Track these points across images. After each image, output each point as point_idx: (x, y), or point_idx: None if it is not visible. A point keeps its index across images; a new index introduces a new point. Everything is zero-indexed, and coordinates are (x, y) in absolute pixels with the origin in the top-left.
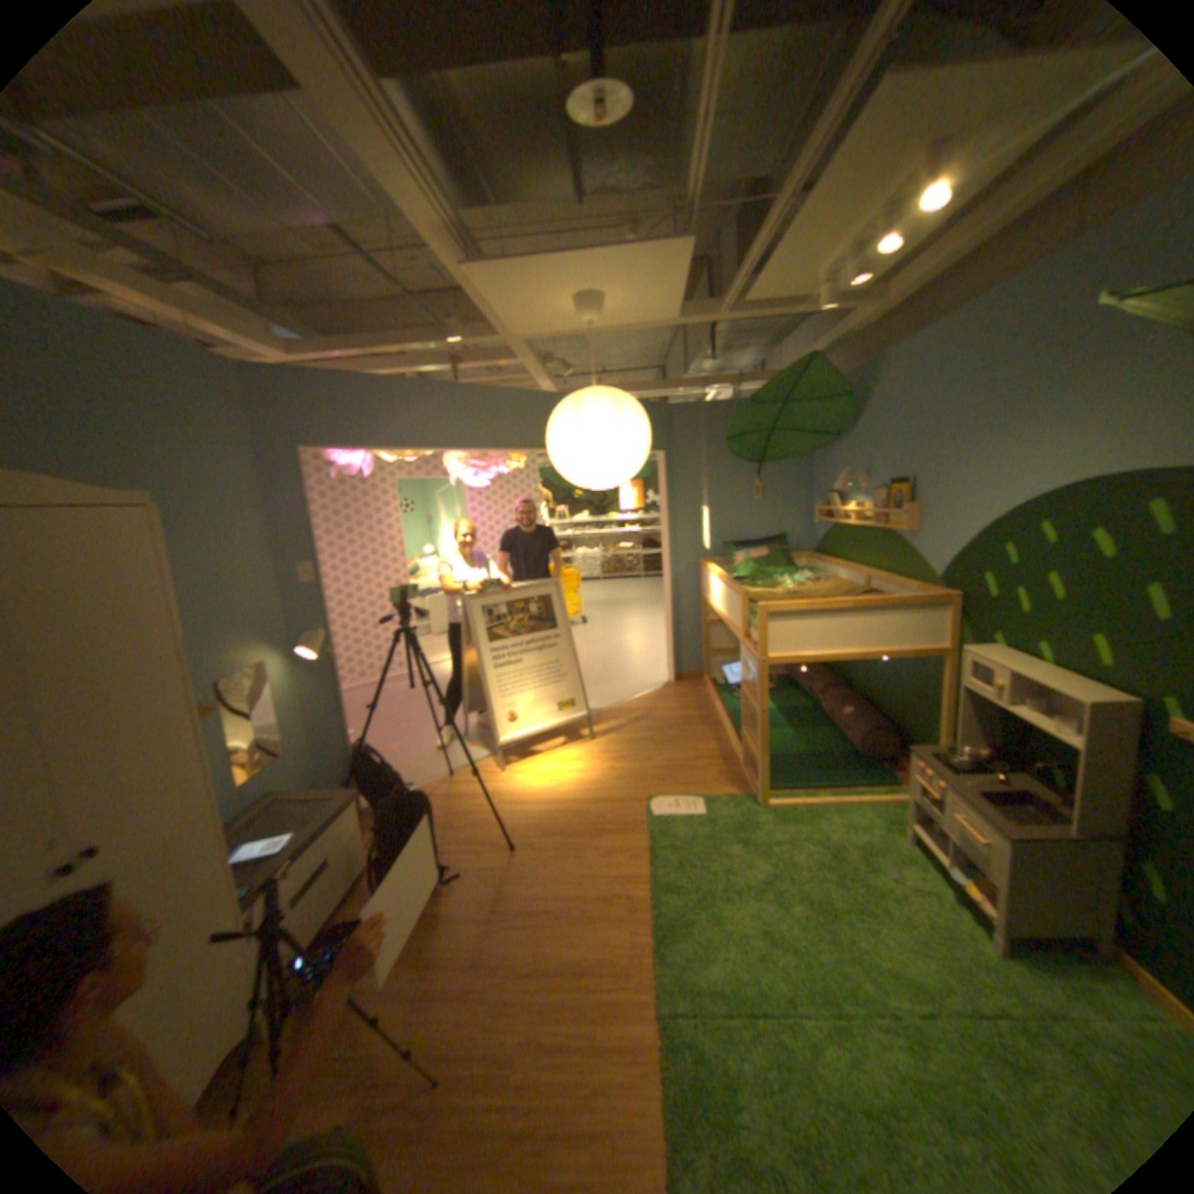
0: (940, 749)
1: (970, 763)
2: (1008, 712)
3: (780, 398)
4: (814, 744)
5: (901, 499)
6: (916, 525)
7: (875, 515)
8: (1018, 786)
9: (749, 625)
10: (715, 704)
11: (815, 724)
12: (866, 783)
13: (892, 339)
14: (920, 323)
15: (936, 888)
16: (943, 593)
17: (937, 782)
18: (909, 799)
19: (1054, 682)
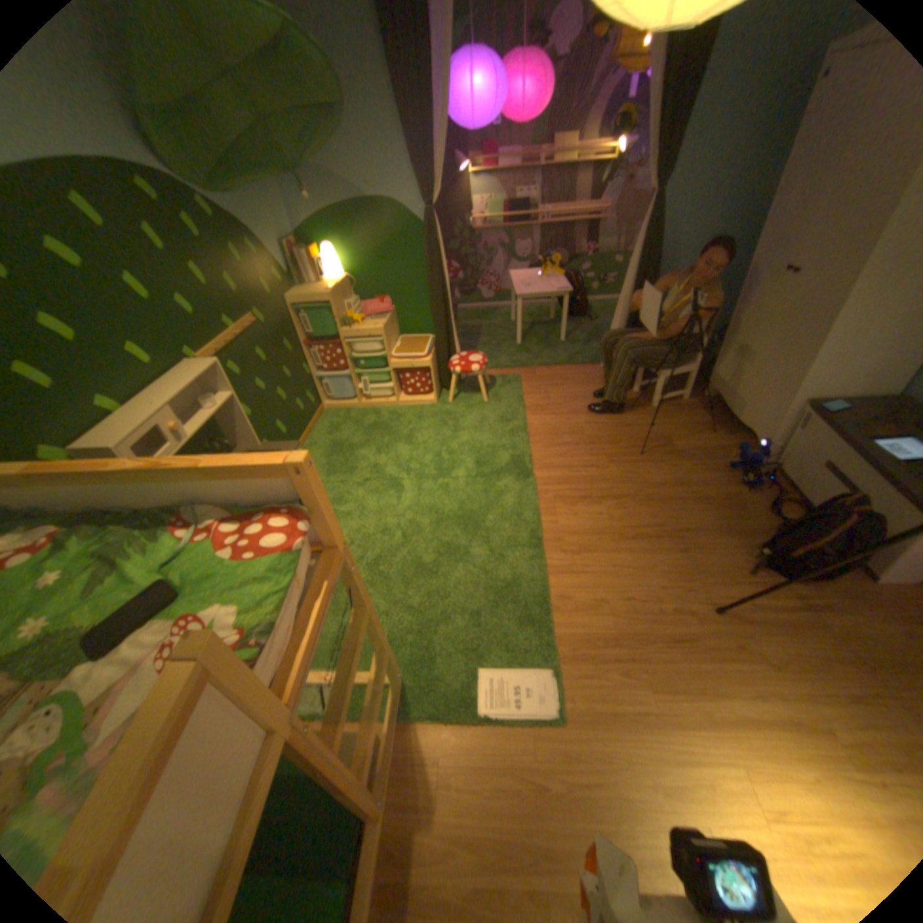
0: None
1: None
2: None
3: None
4: None
5: None
6: None
7: None
8: None
9: (272, 615)
10: None
11: None
12: None
13: None
14: None
15: None
16: None
17: None
18: None
19: (179, 381)
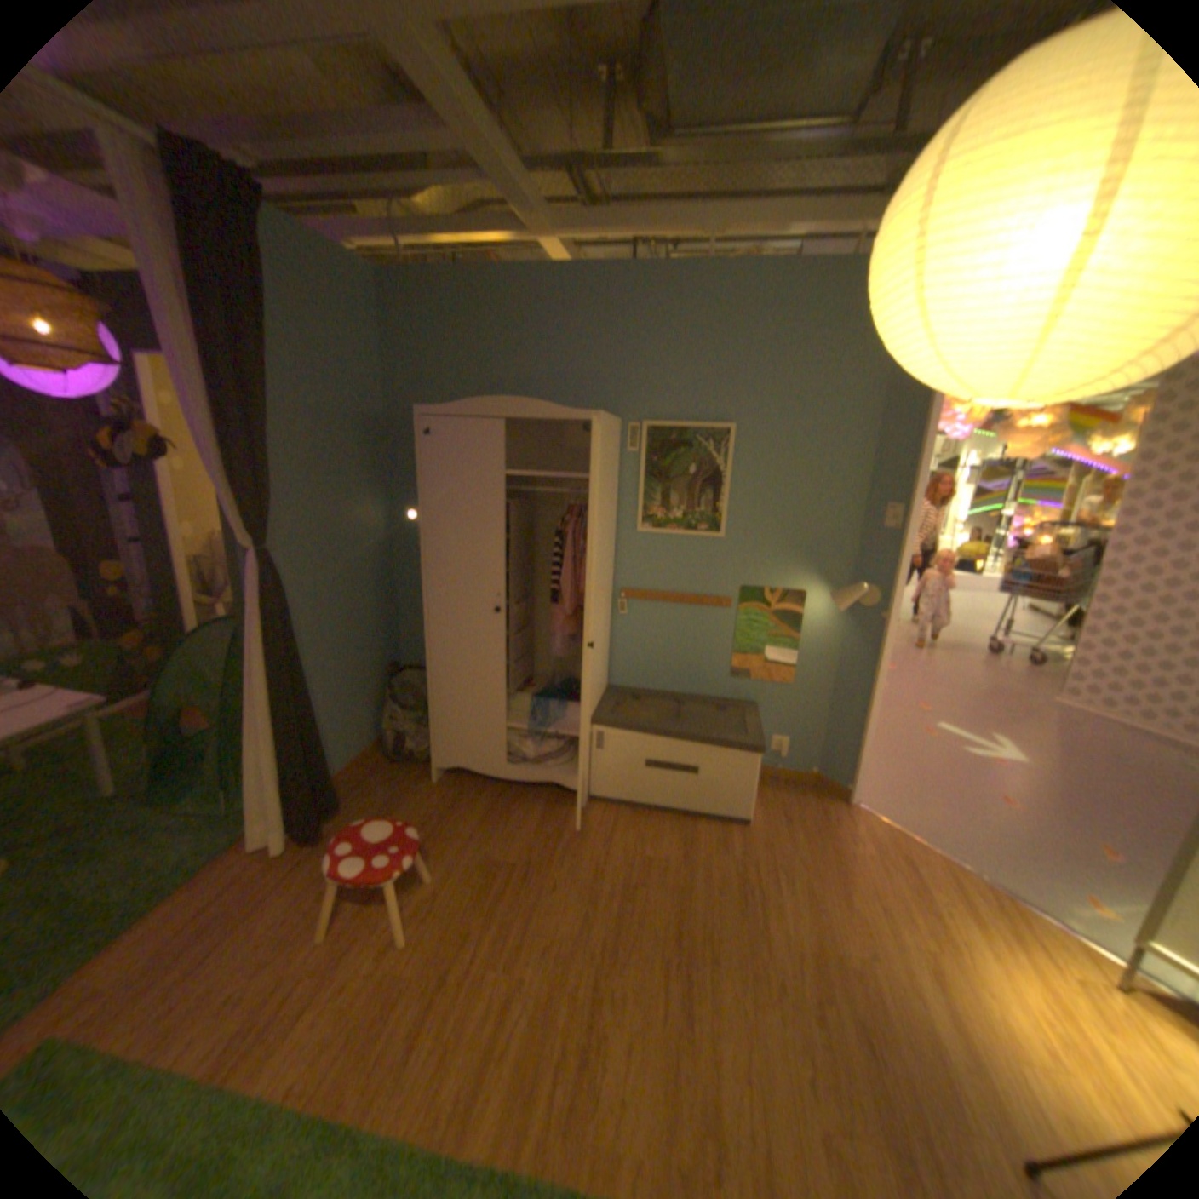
0: None
1: None
2: None
3: None
4: None
5: None
6: None
7: None
8: None
9: None
10: None
11: None
12: None
13: None
14: None
15: None
16: None
17: None
18: None
19: None
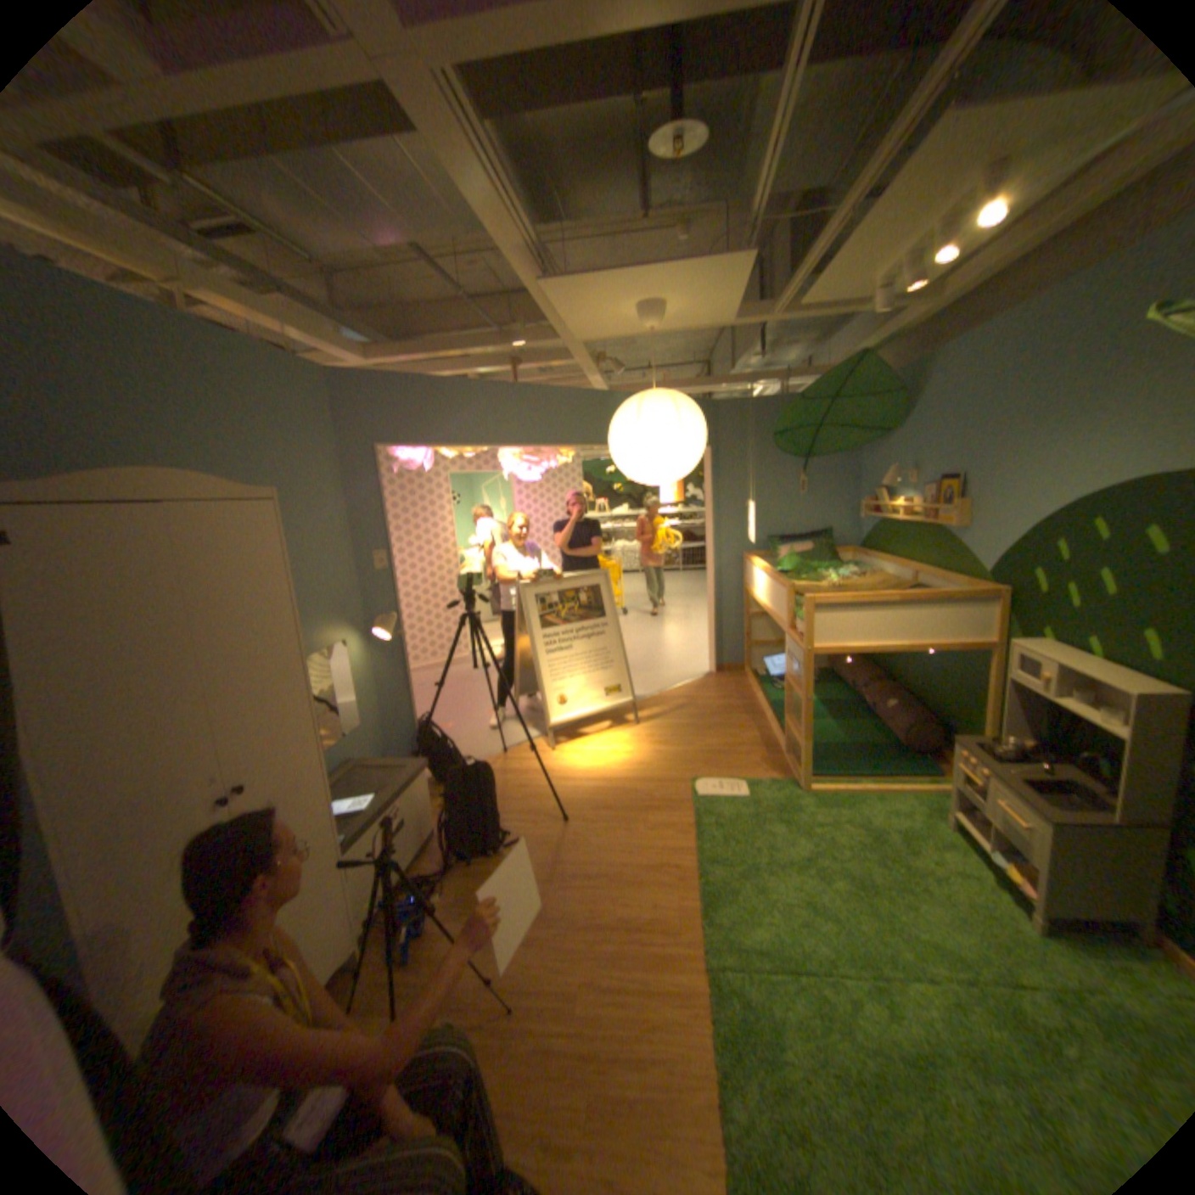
0: (985, 742)
1: (1014, 752)
2: (1055, 705)
3: (830, 394)
4: (856, 735)
5: (951, 495)
6: (966, 521)
7: (924, 511)
8: (1063, 776)
9: (795, 616)
10: (757, 695)
11: (858, 716)
12: (909, 773)
13: (946, 334)
14: (976, 318)
15: (976, 872)
16: (992, 588)
17: (980, 770)
18: (952, 790)
19: (1101, 675)
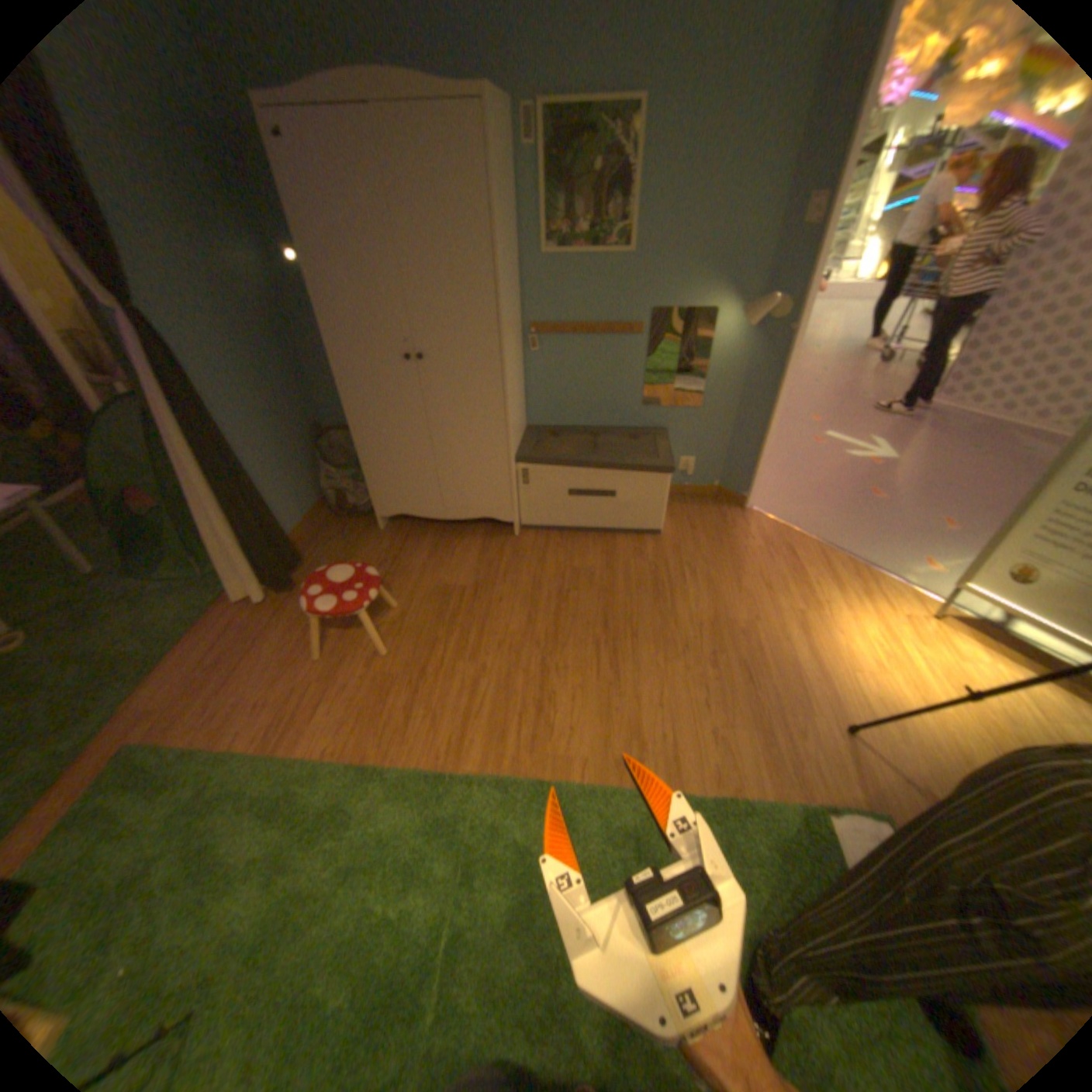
0: None
1: None
2: None
3: None
4: None
5: None
6: None
7: None
8: None
9: None
10: None
11: None
12: None
13: None
14: None
15: None
16: None
17: None
18: None
19: None
